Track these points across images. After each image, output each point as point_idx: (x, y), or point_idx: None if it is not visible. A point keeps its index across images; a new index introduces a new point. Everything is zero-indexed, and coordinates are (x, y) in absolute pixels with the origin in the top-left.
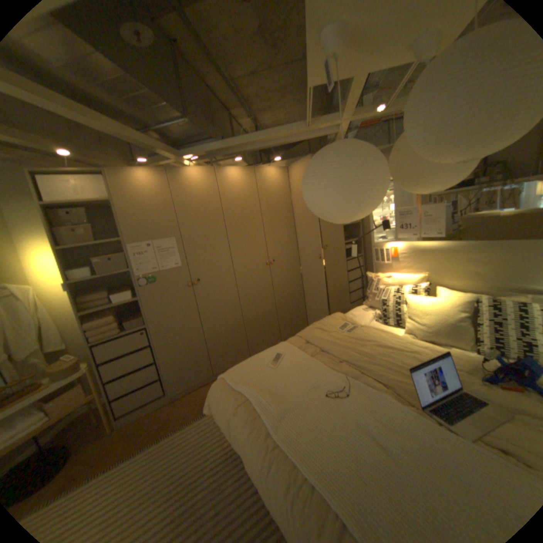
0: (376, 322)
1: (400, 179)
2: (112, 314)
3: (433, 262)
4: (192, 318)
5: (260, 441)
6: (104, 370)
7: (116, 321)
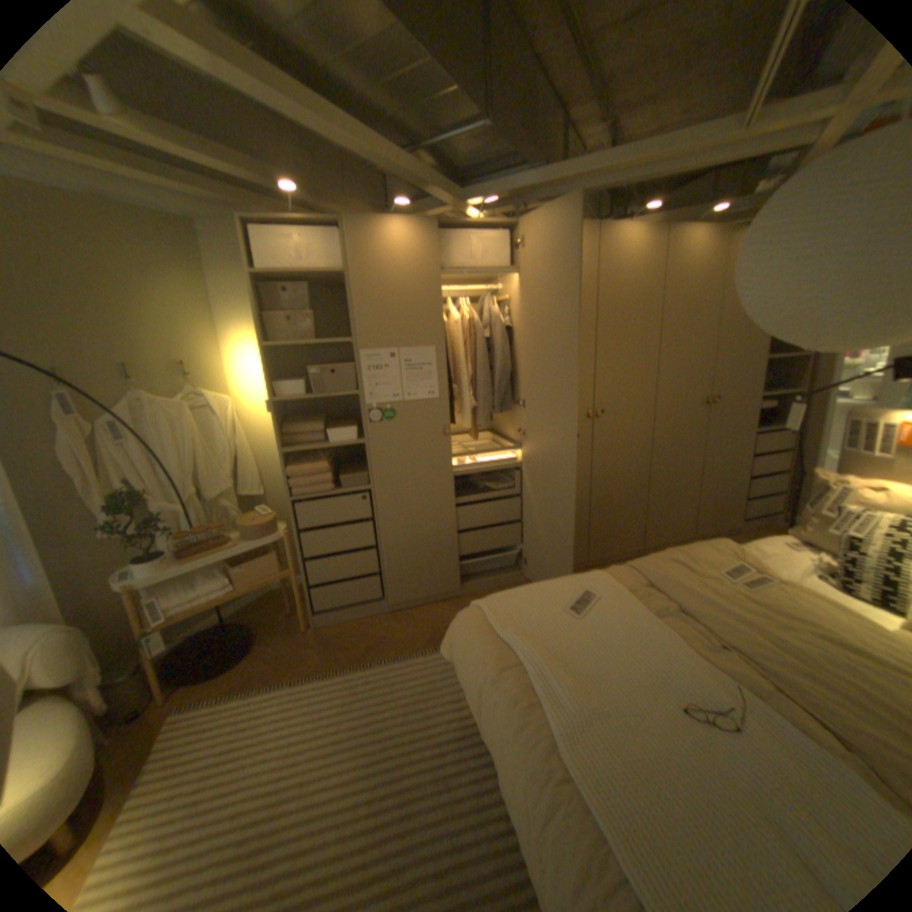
0: (820, 582)
1: None
2: (327, 458)
3: None
4: (442, 490)
5: (537, 757)
6: (307, 541)
7: (331, 471)
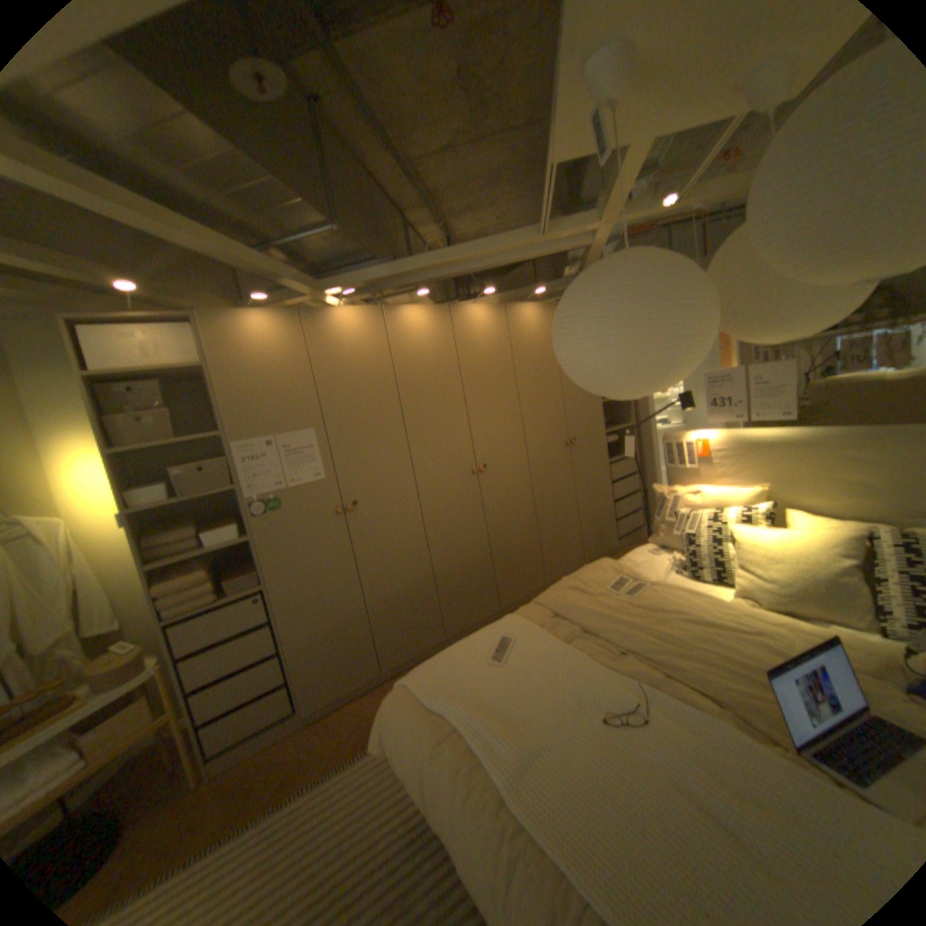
0: (677, 575)
1: (729, 319)
2: (203, 566)
3: (778, 465)
4: (343, 572)
5: (486, 818)
6: (187, 670)
7: (209, 580)
